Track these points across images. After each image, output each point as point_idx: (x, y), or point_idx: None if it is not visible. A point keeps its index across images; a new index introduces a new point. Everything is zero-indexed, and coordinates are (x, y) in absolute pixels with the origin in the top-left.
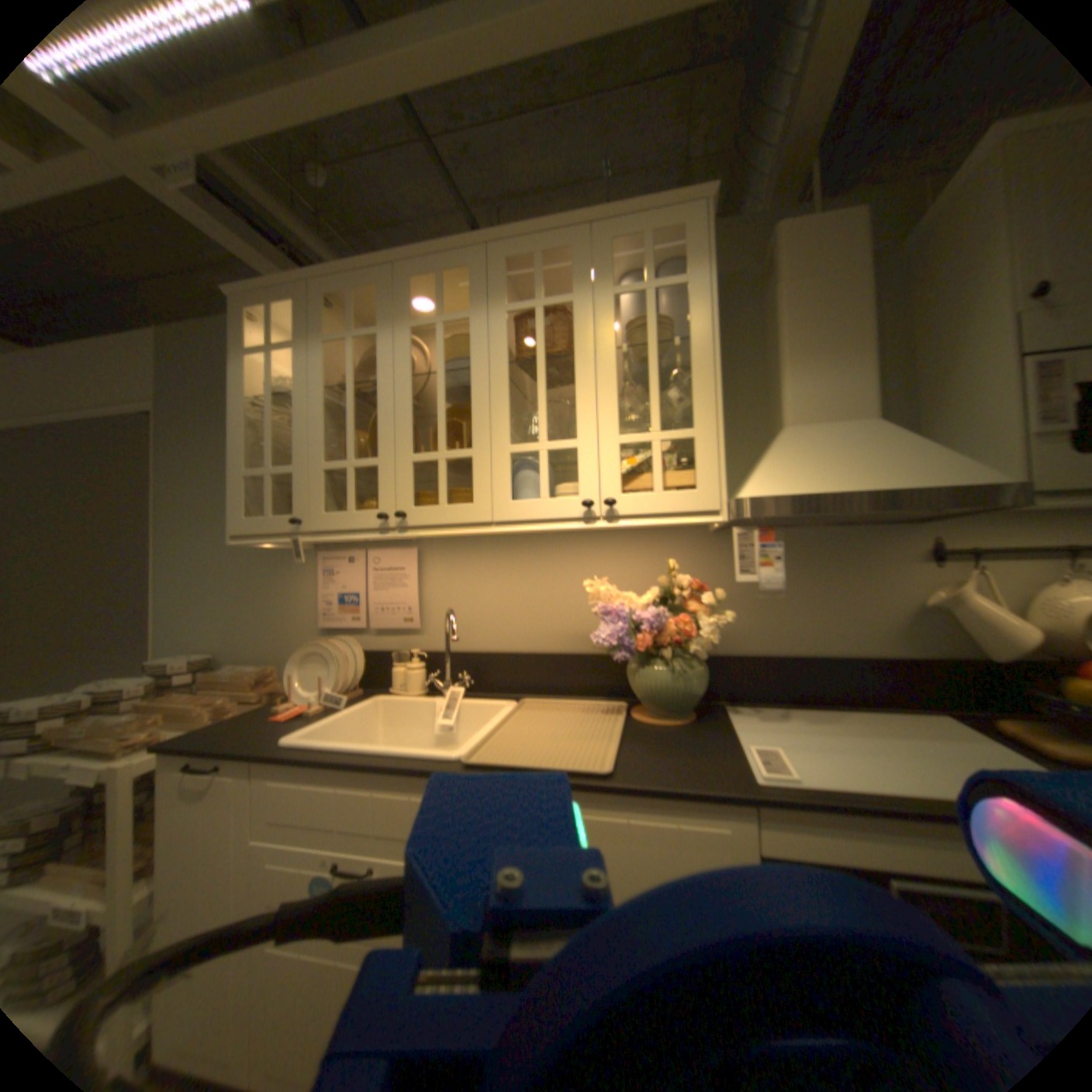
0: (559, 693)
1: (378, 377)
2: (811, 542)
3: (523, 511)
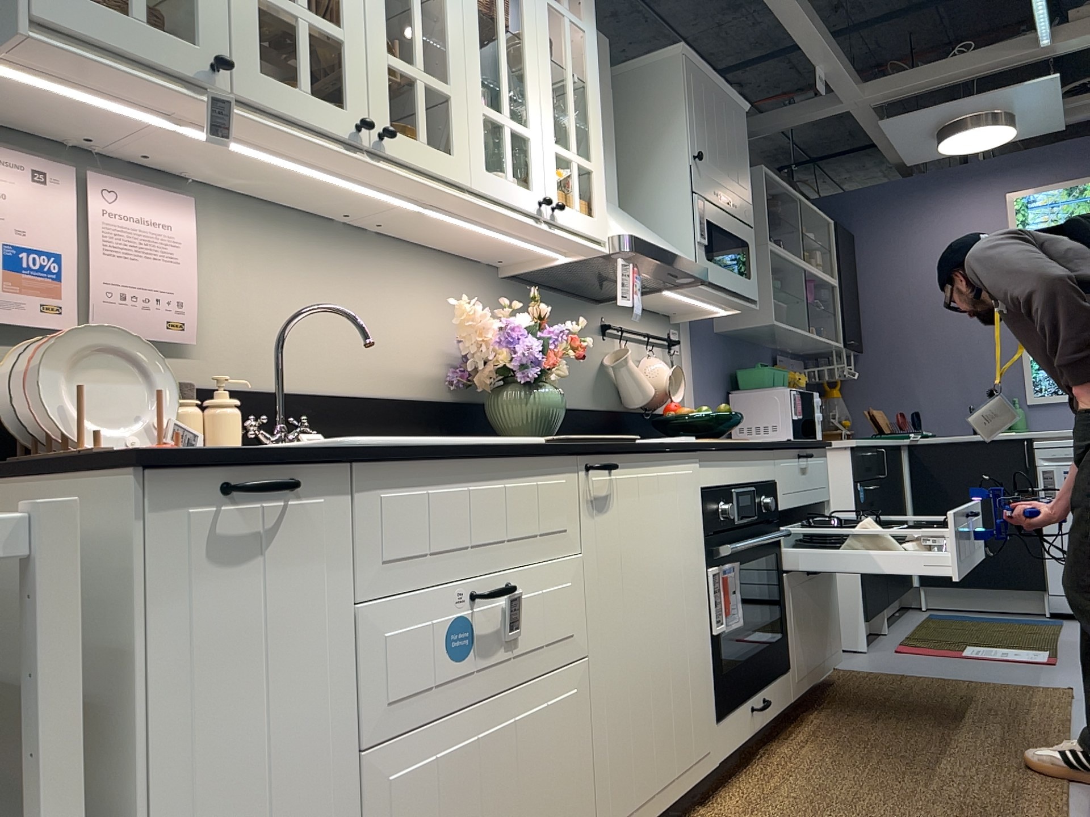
0: None
1: None
2: (554, 304)
3: (494, 186)
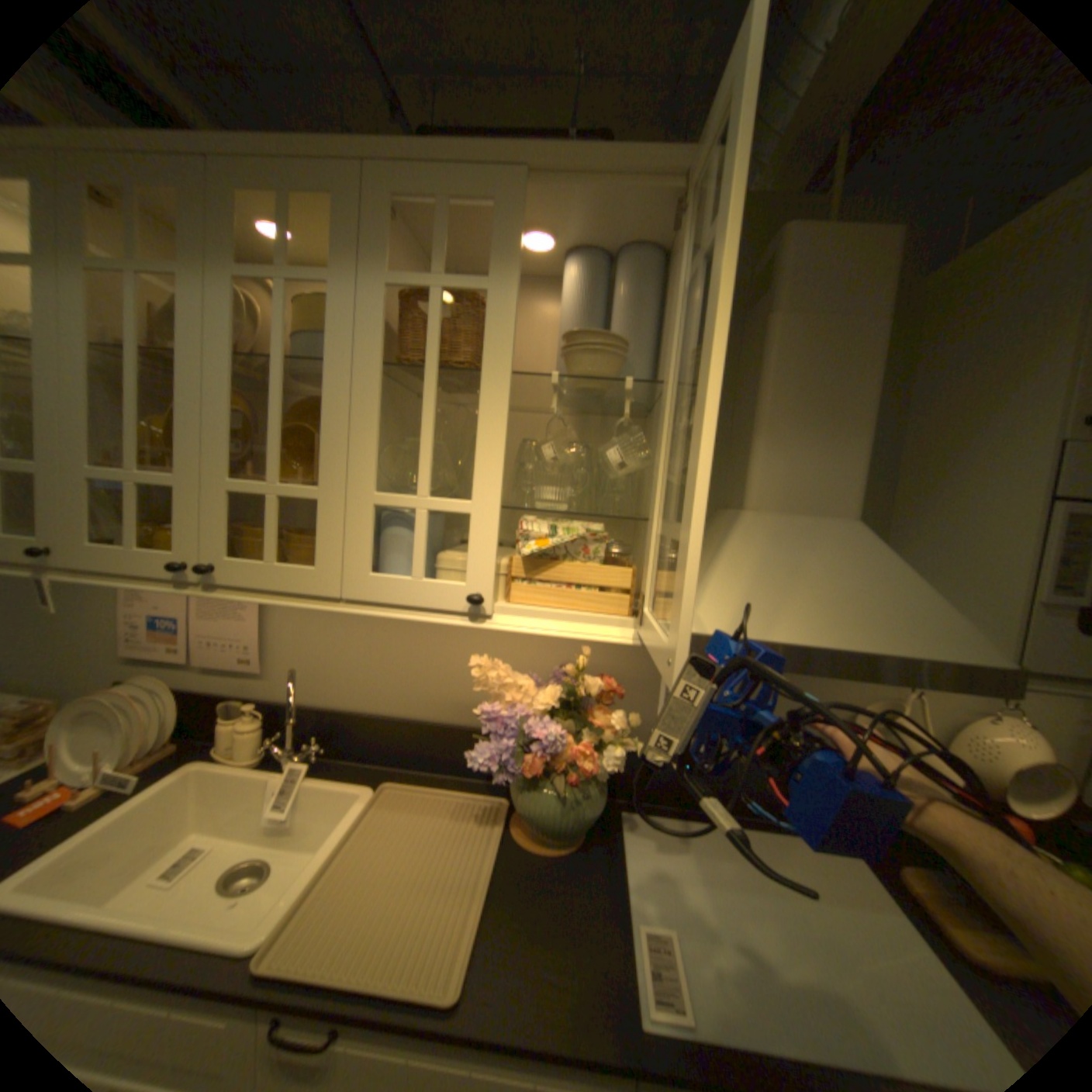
0: (430, 769)
1: (177, 343)
2: None
3: (383, 590)
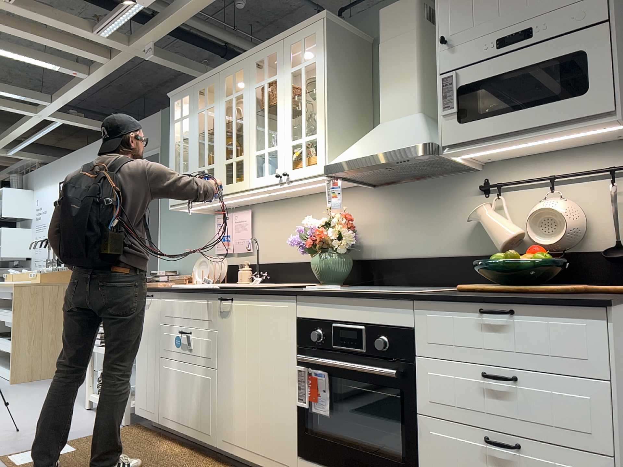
0: (305, 283)
1: (215, 126)
2: (419, 188)
3: (258, 182)
